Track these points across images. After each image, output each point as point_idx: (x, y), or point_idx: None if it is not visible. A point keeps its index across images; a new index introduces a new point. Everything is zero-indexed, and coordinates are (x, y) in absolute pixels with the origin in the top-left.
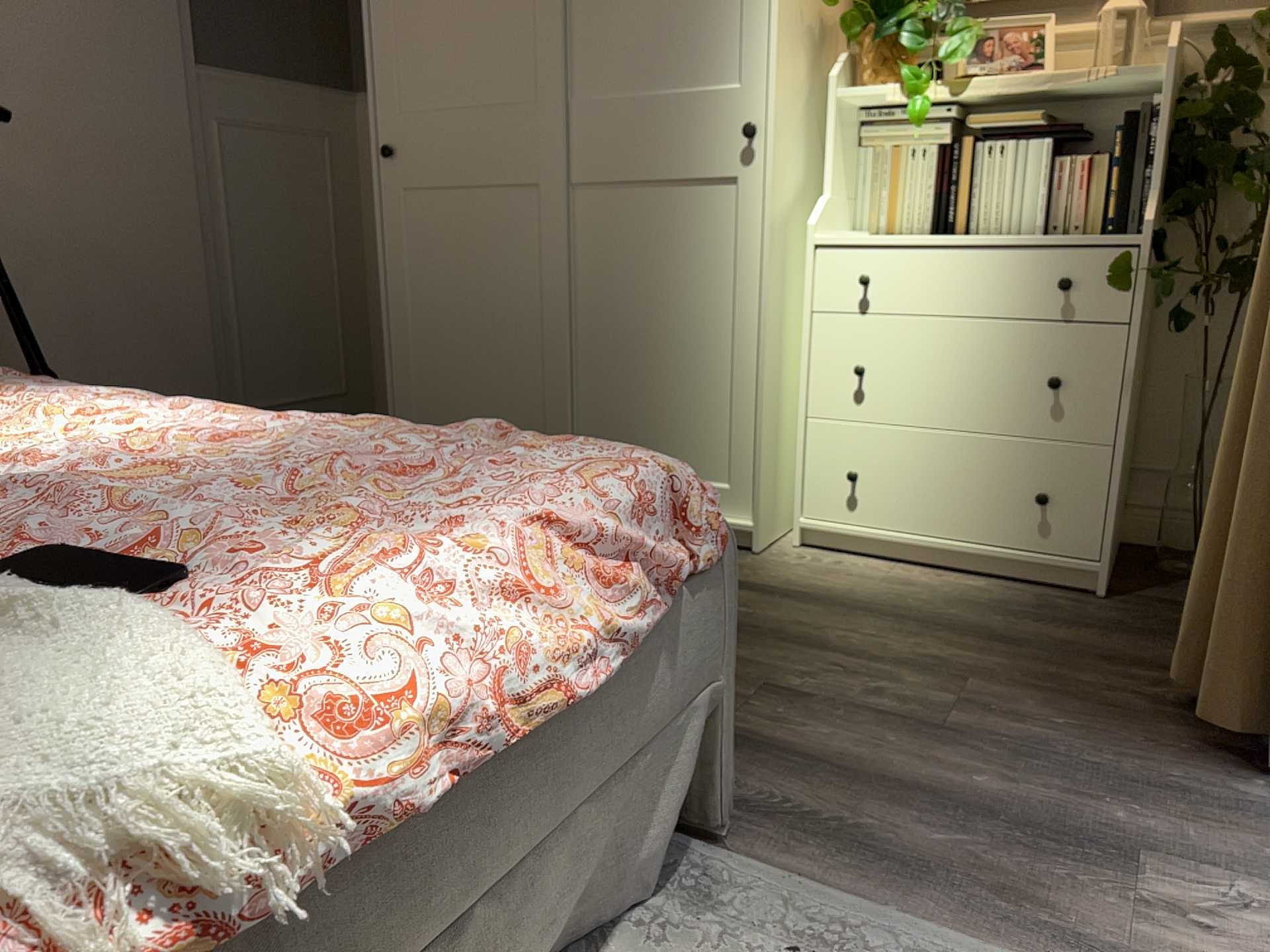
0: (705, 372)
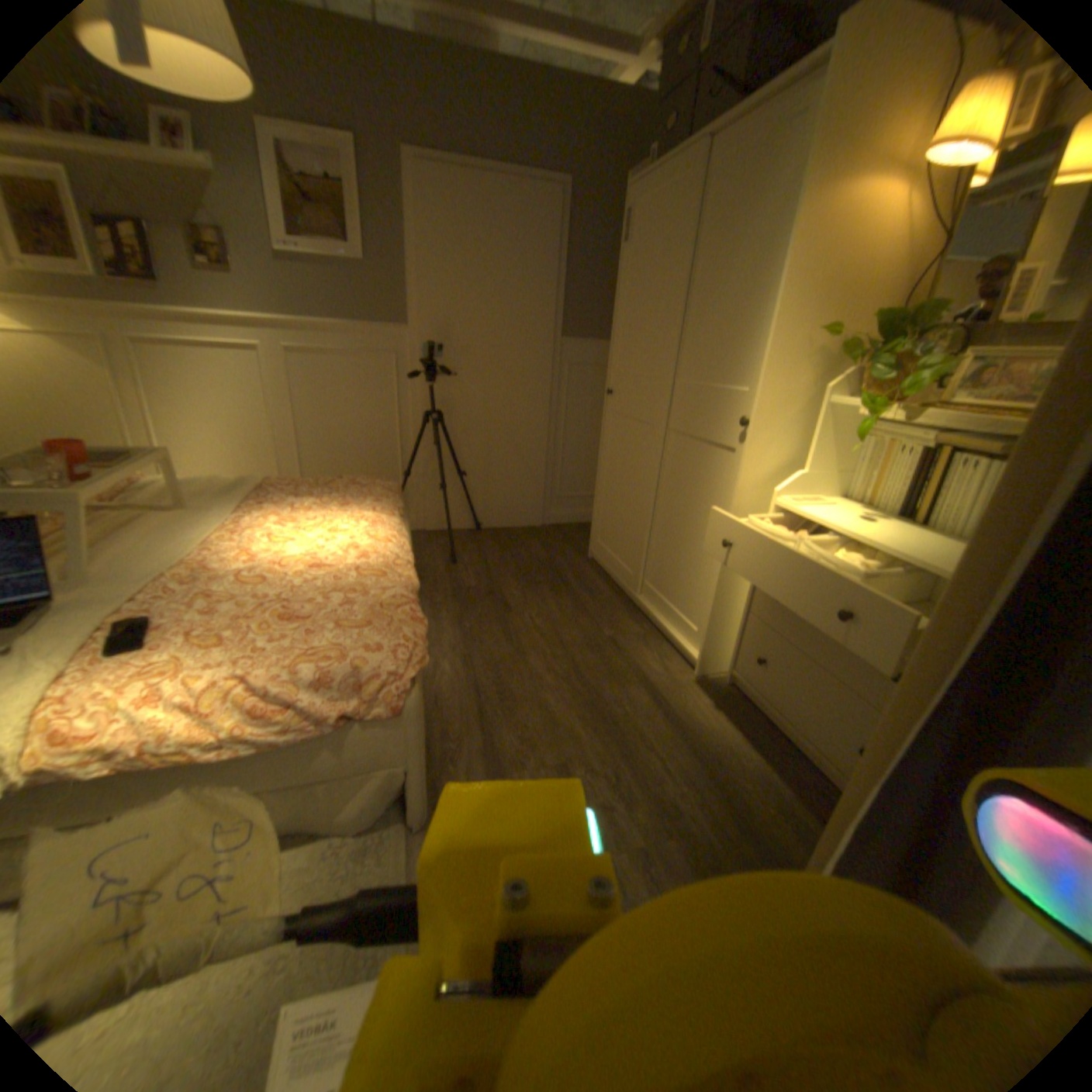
0: (700, 559)
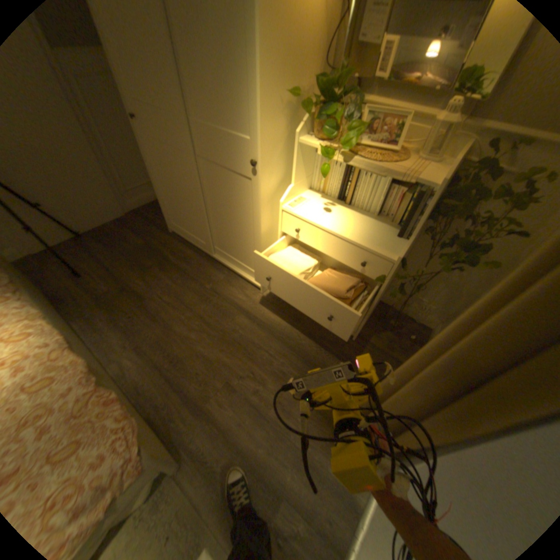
0: (246, 238)
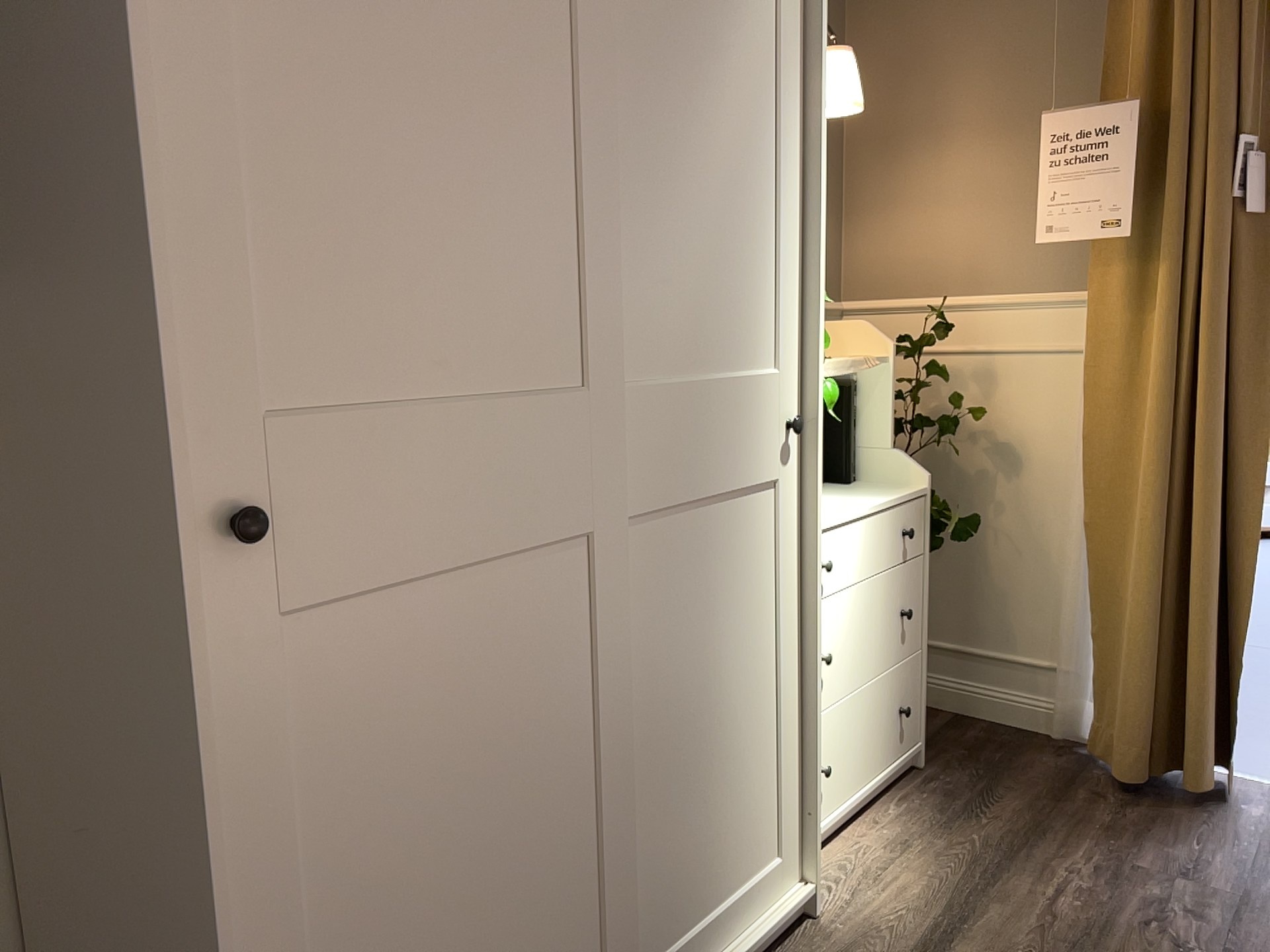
0: (756, 732)
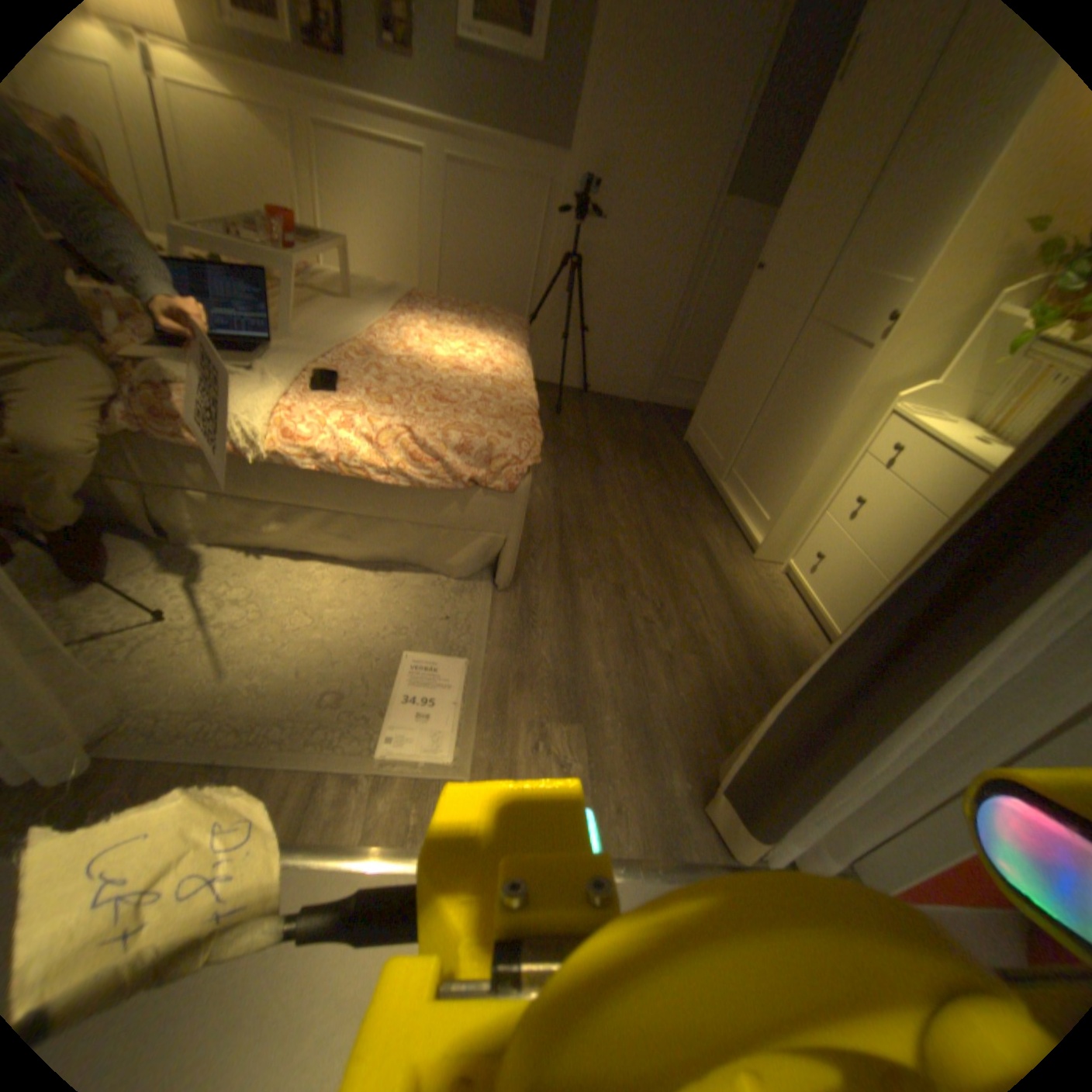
0: (797, 453)
